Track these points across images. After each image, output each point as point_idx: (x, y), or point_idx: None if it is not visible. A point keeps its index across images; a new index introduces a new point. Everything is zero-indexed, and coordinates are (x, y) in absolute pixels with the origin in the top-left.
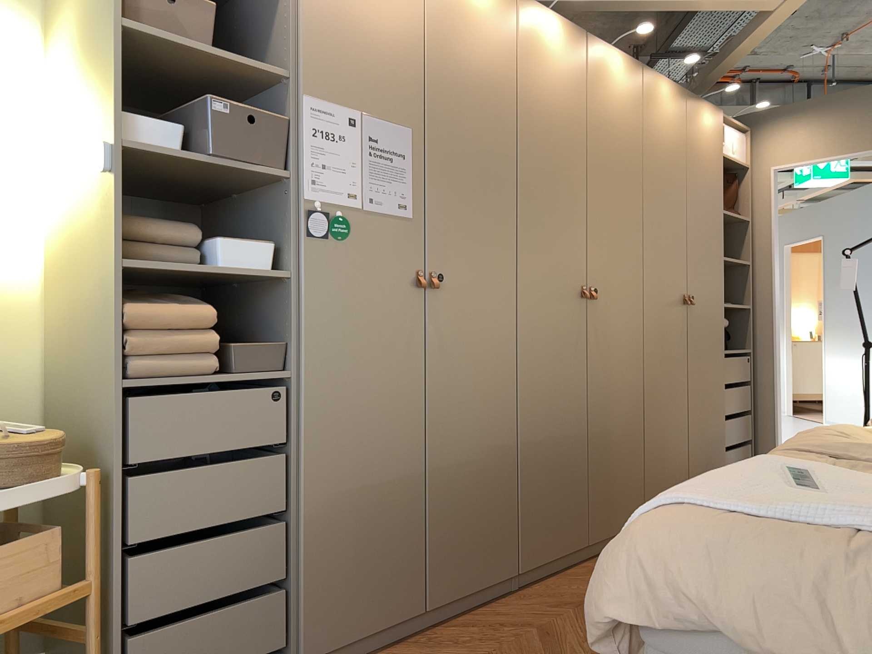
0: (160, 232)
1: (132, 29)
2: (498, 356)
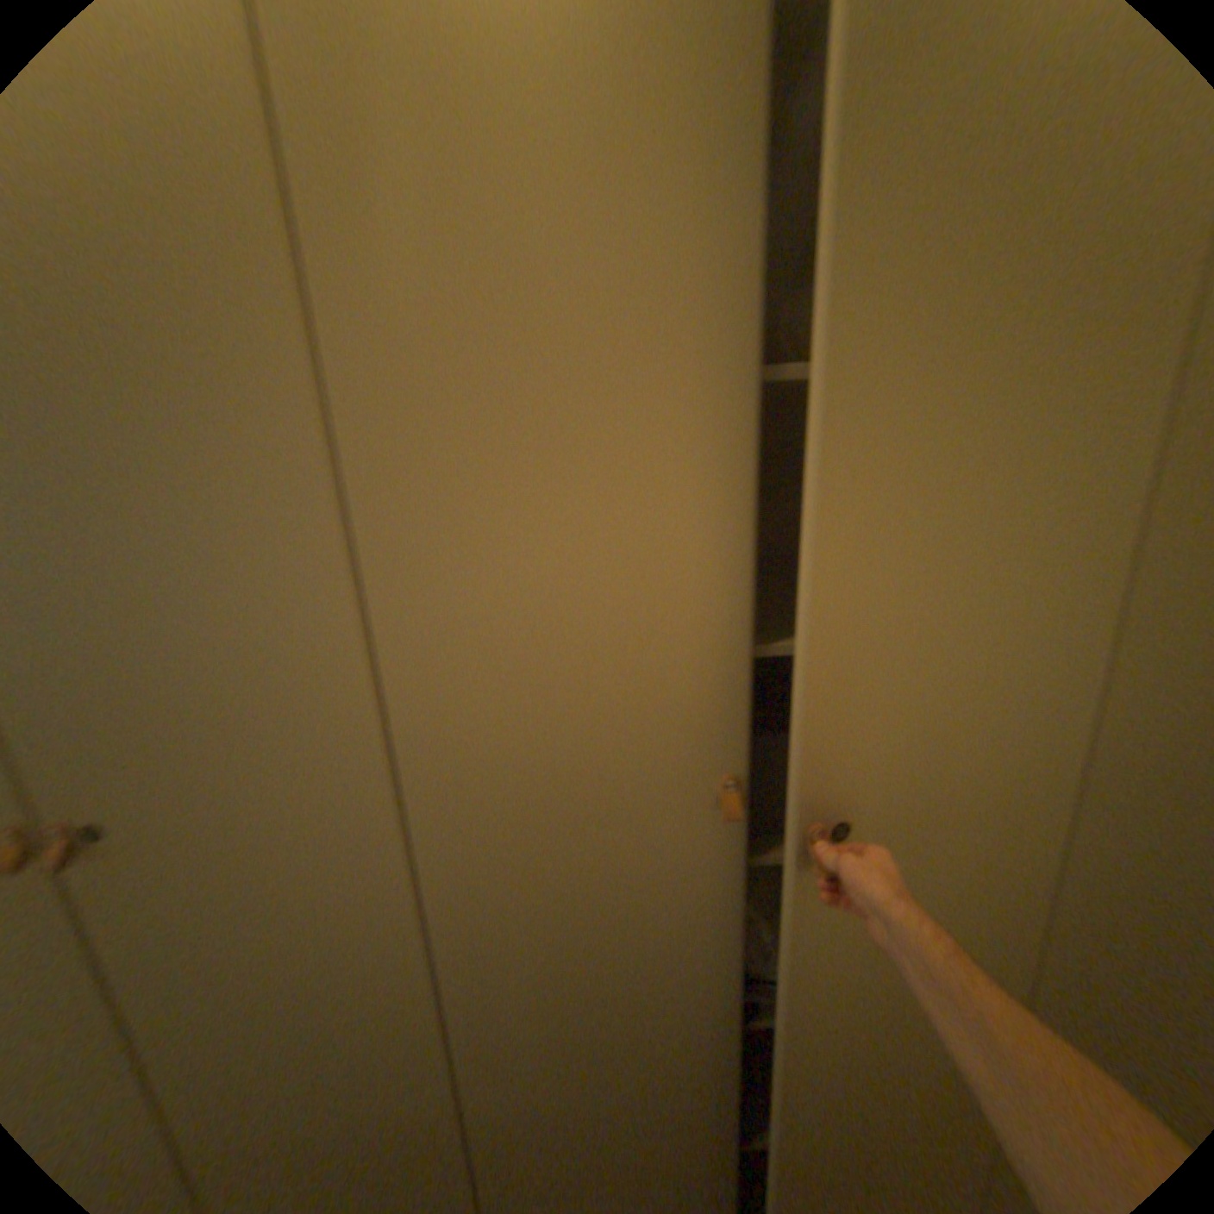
0: None
1: None
2: (377, 972)
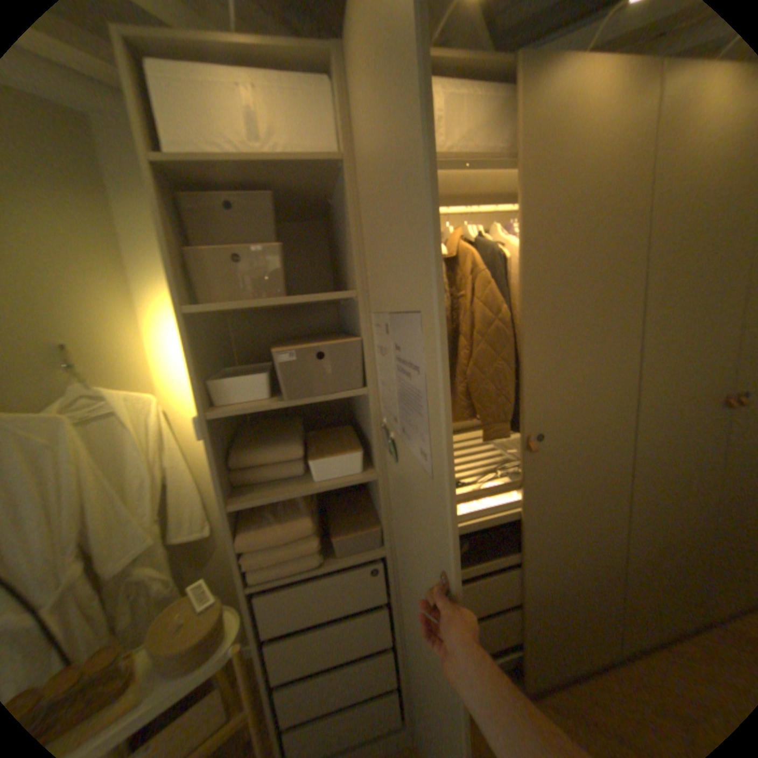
0: (275, 456)
1: (201, 309)
2: (615, 489)
